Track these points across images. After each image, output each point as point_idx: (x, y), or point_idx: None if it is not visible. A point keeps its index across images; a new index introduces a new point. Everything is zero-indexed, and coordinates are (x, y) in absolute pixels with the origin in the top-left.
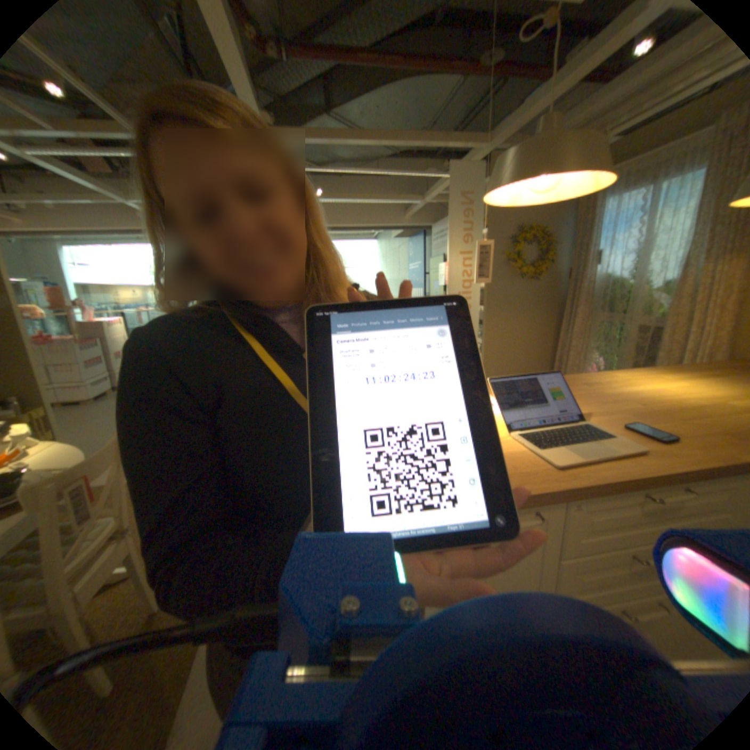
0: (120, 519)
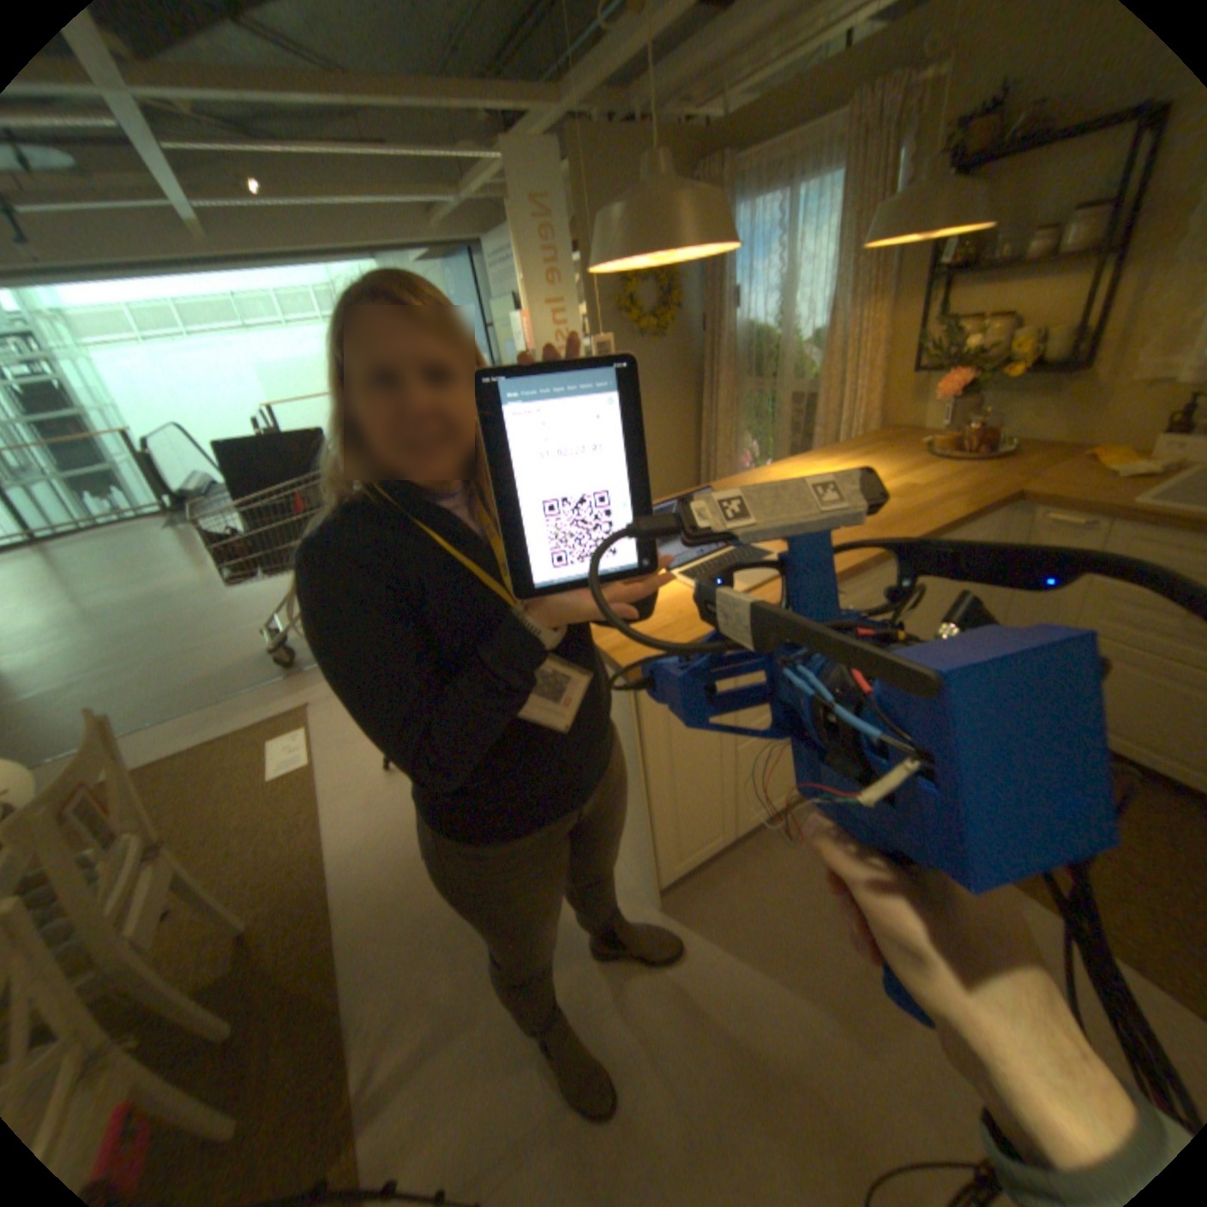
0: (144, 832)
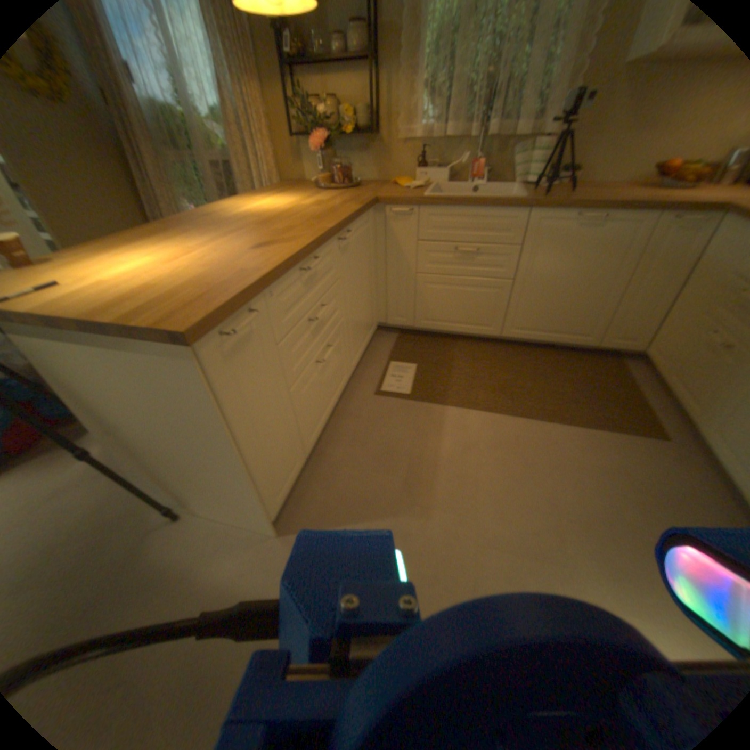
0: None
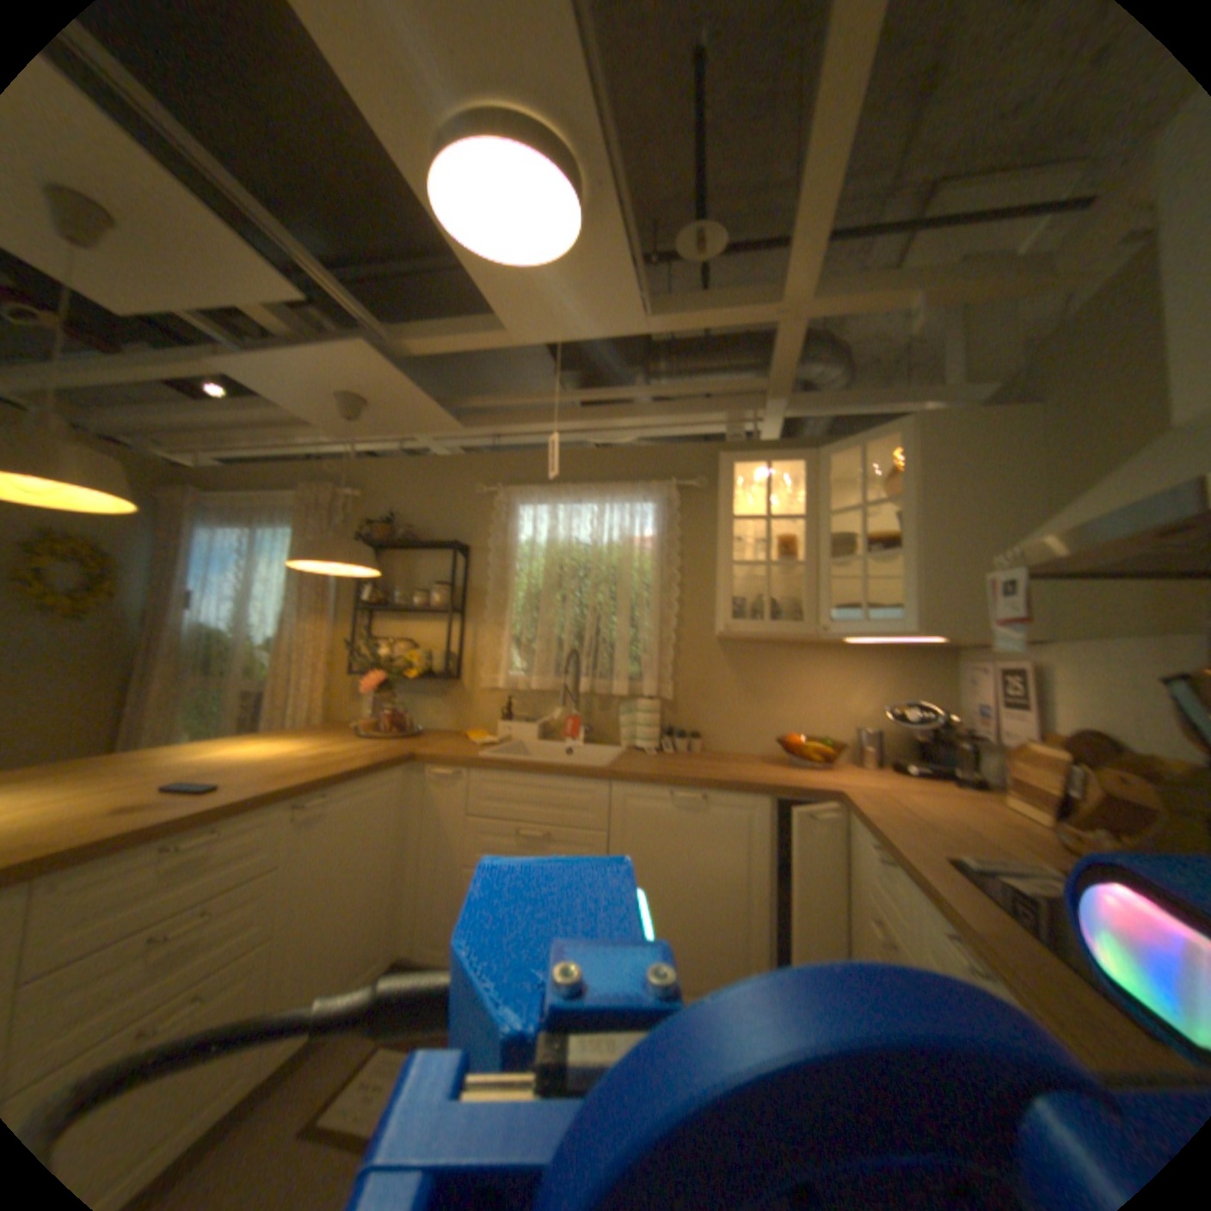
0: None
